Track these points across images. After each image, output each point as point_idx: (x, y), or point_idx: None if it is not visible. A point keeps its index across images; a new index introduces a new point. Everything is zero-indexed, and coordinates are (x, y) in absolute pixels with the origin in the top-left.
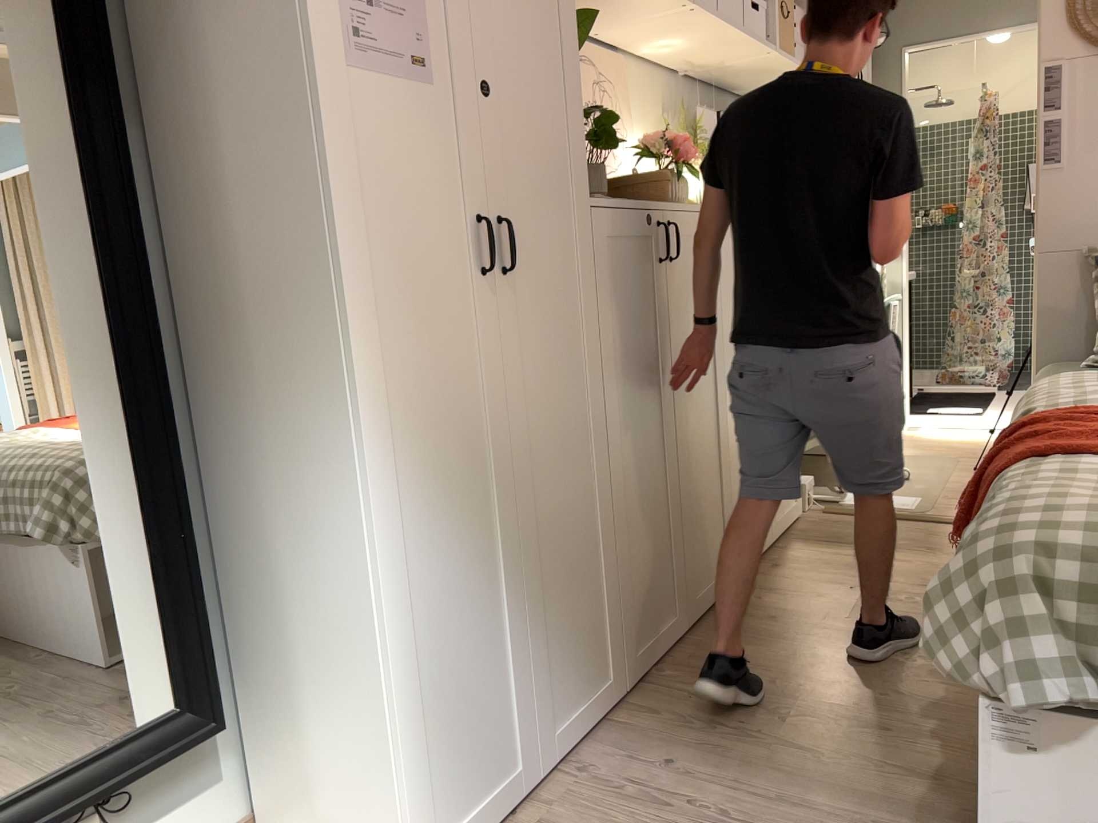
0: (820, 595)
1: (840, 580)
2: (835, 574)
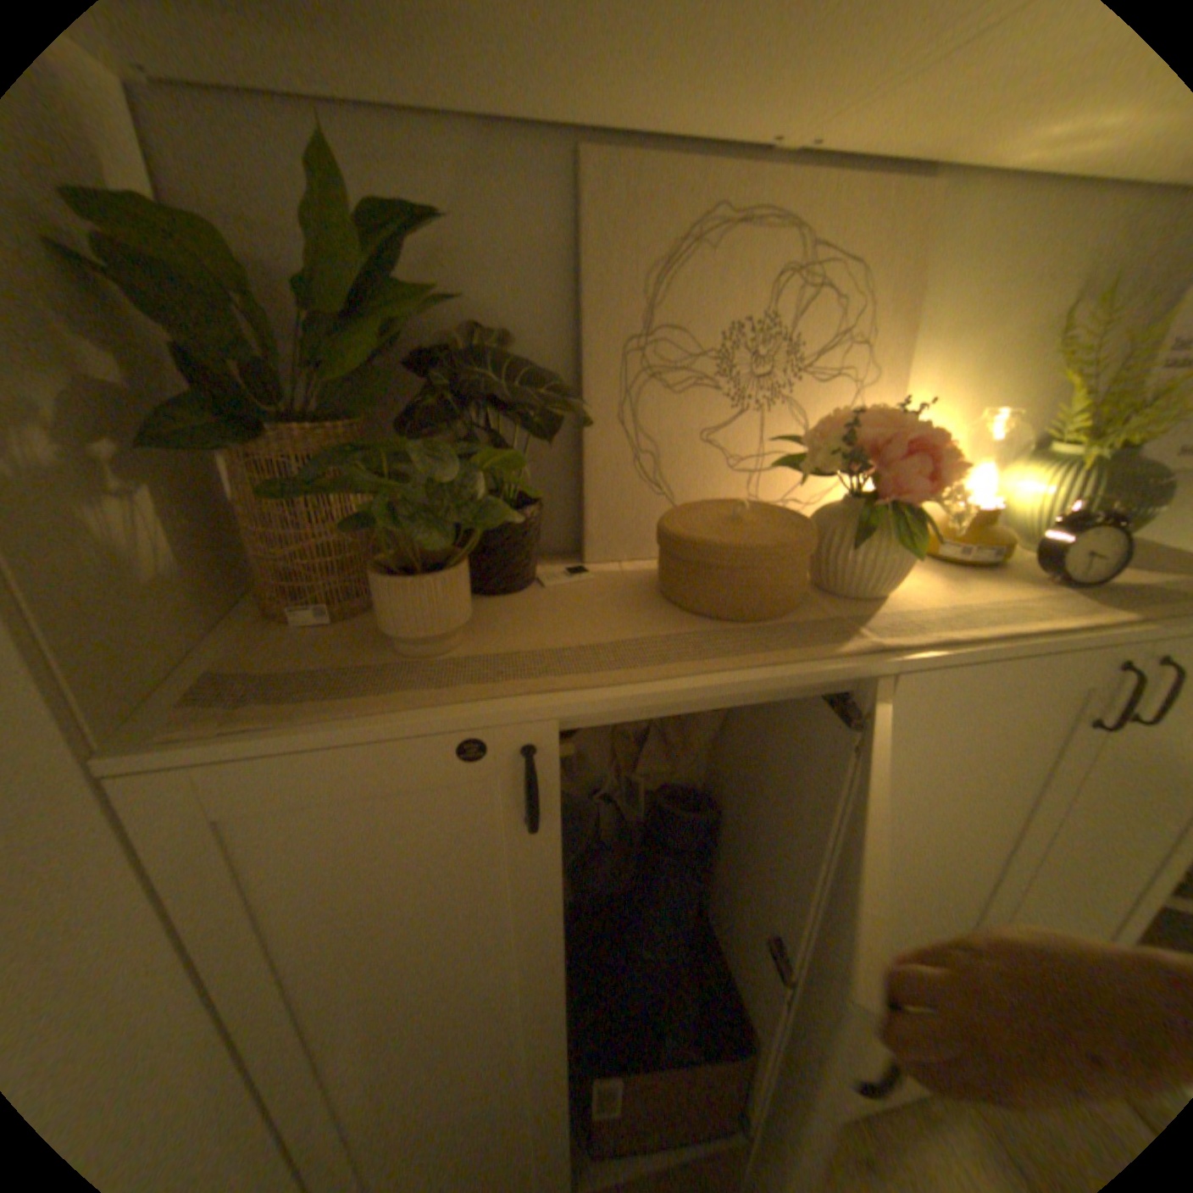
0: None
1: None
2: None
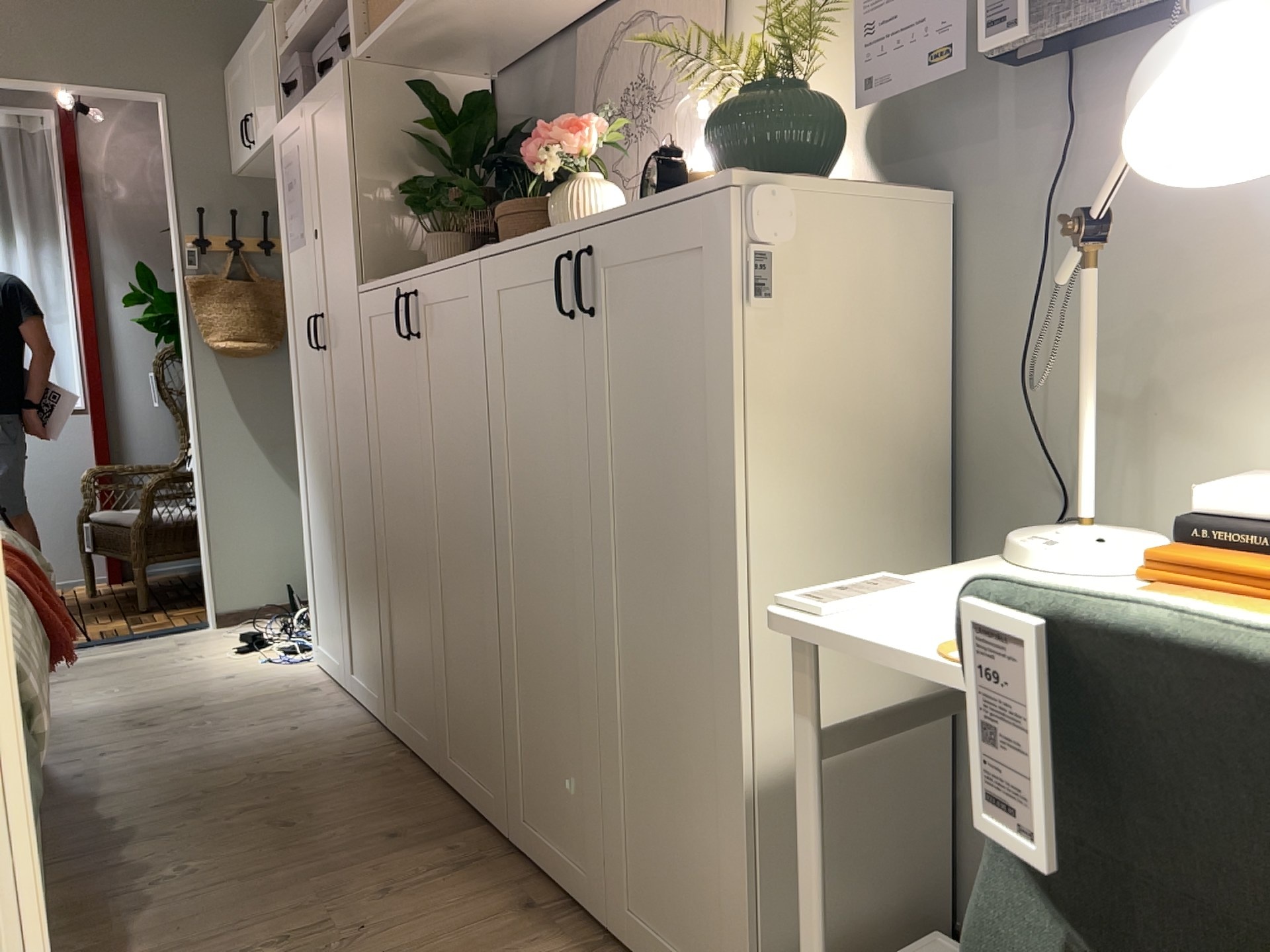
0: (391, 900)
1: (399, 941)
2: (422, 947)
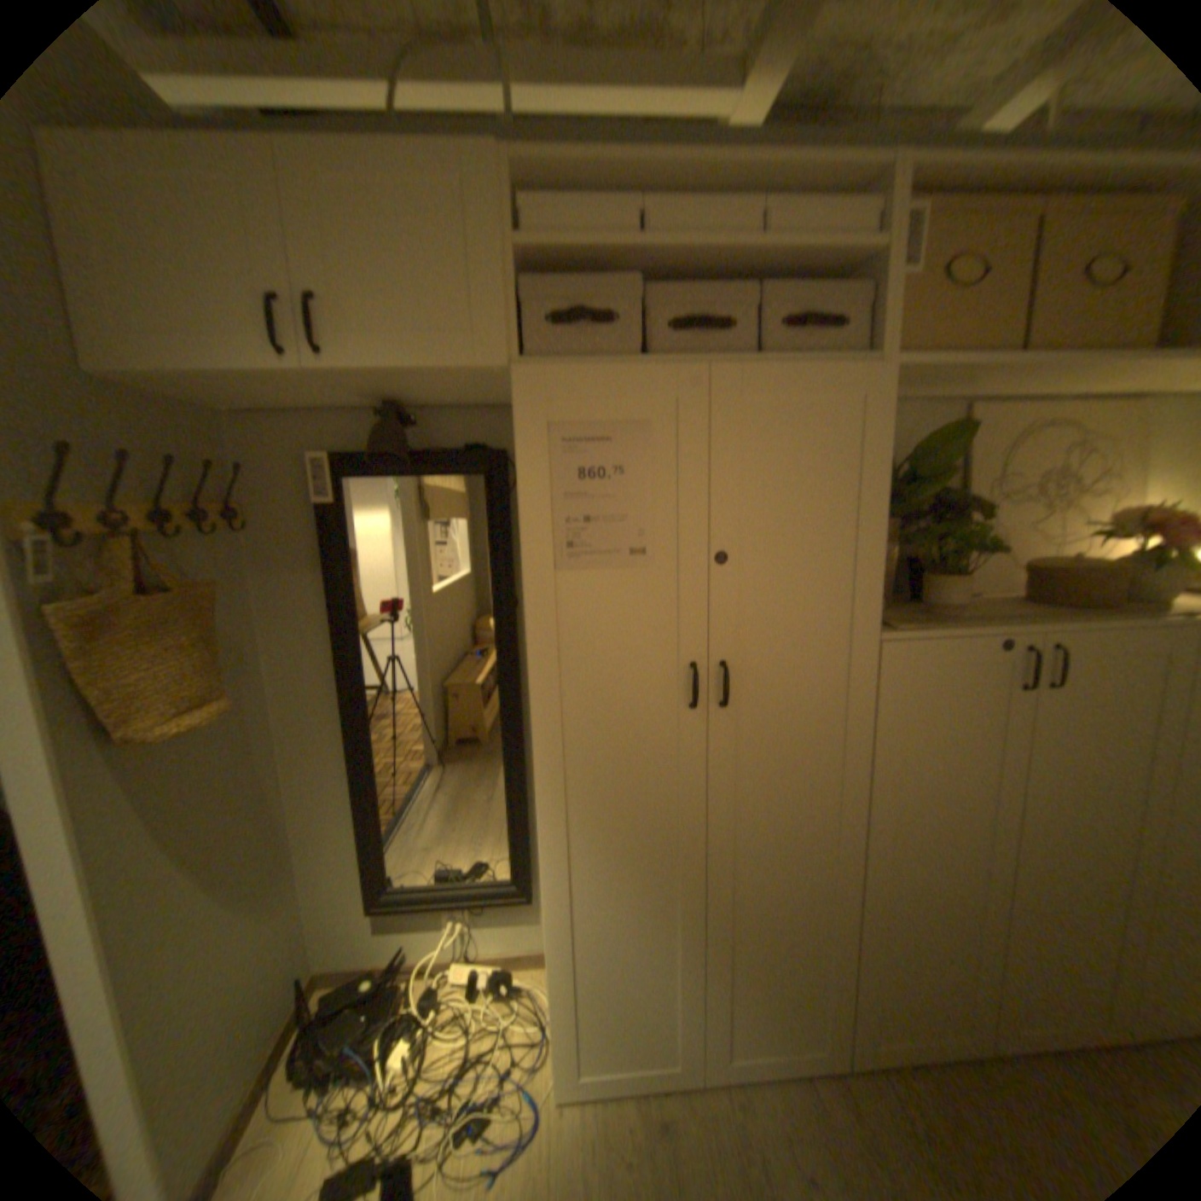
0: None
1: None
2: None
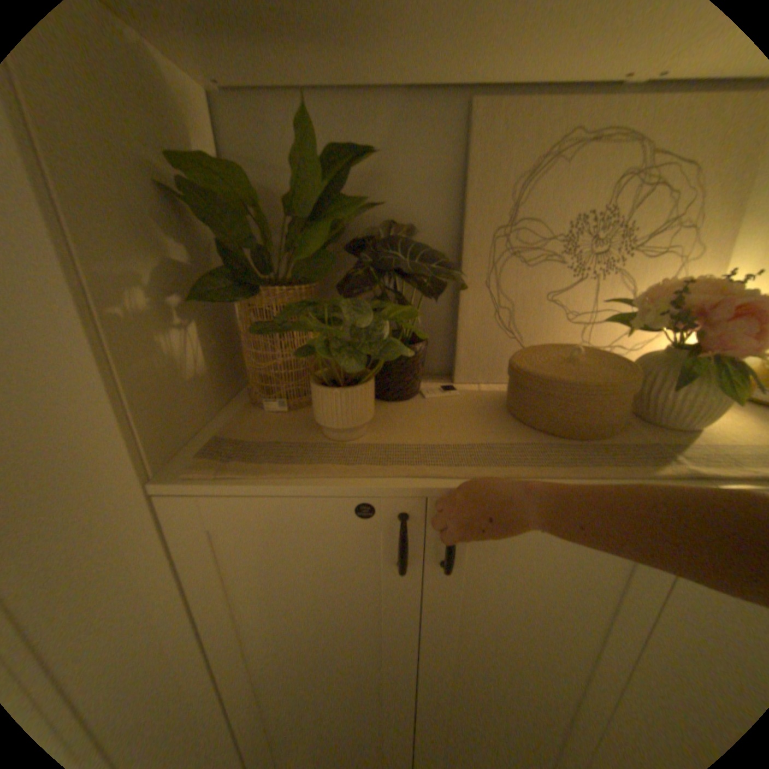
0: None
1: None
2: None
